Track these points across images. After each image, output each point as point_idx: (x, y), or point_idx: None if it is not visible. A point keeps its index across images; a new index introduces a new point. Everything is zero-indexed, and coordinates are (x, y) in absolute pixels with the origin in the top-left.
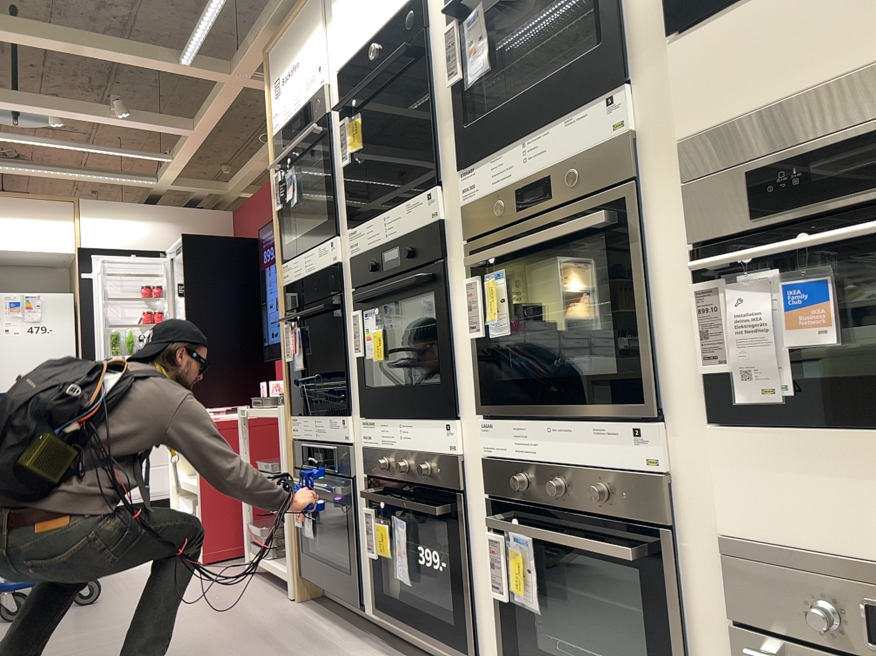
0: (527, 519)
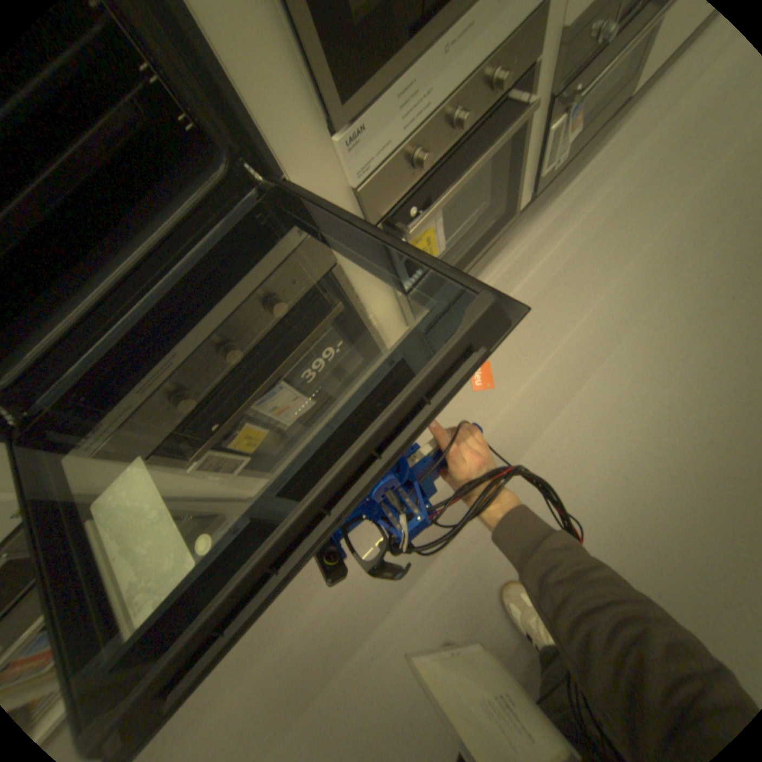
0: (419, 196)
